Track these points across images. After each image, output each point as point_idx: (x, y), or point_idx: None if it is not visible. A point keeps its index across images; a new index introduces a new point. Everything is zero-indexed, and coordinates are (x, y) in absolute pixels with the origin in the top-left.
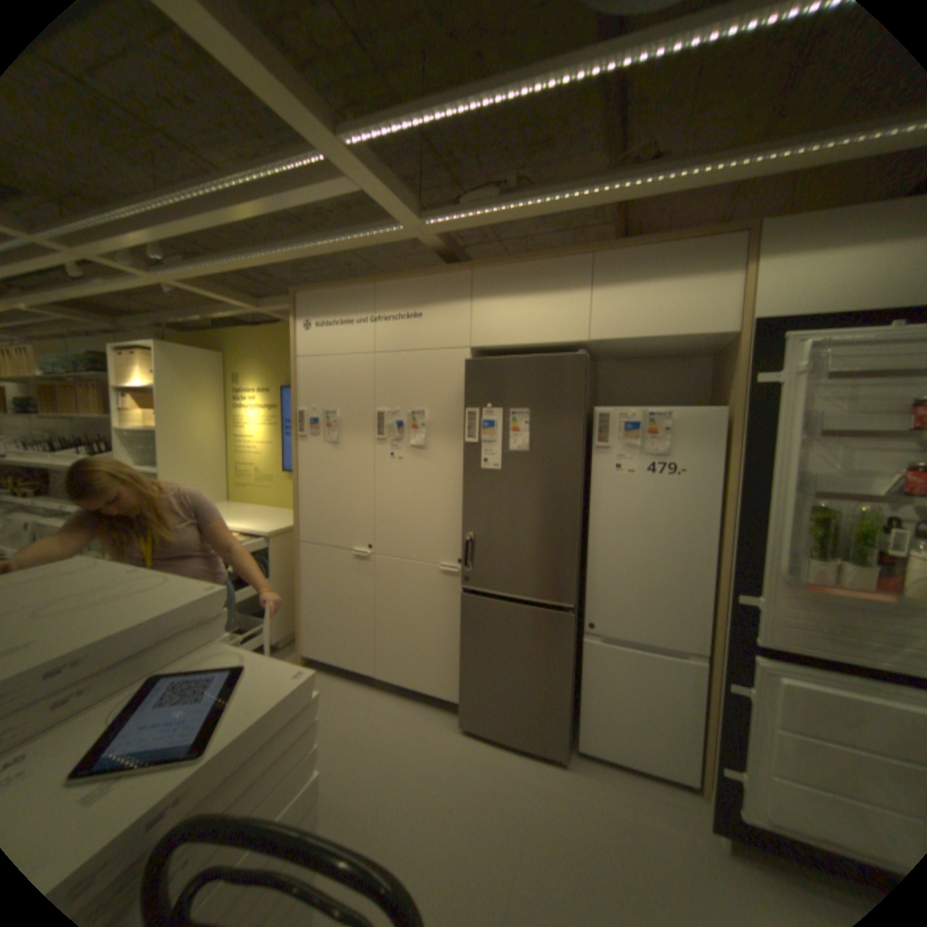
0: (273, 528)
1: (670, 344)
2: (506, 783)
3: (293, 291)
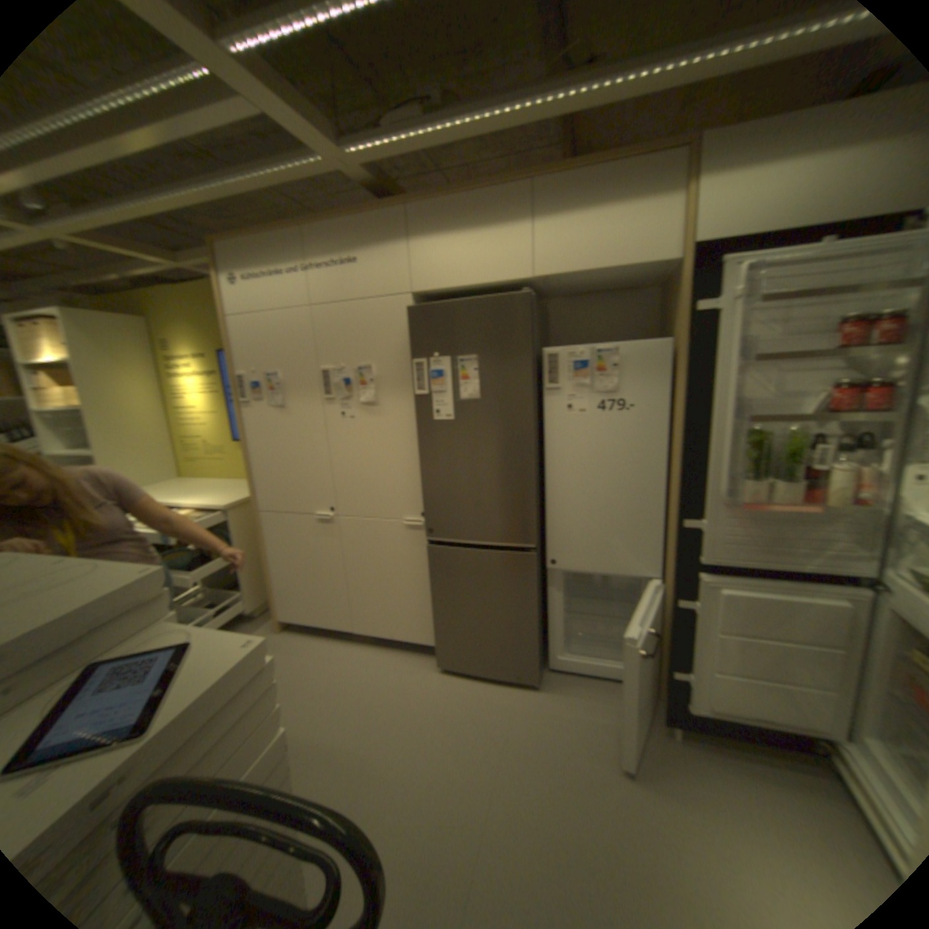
0: (233, 500)
1: (617, 276)
2: (485, 709)
3: (214, 241)
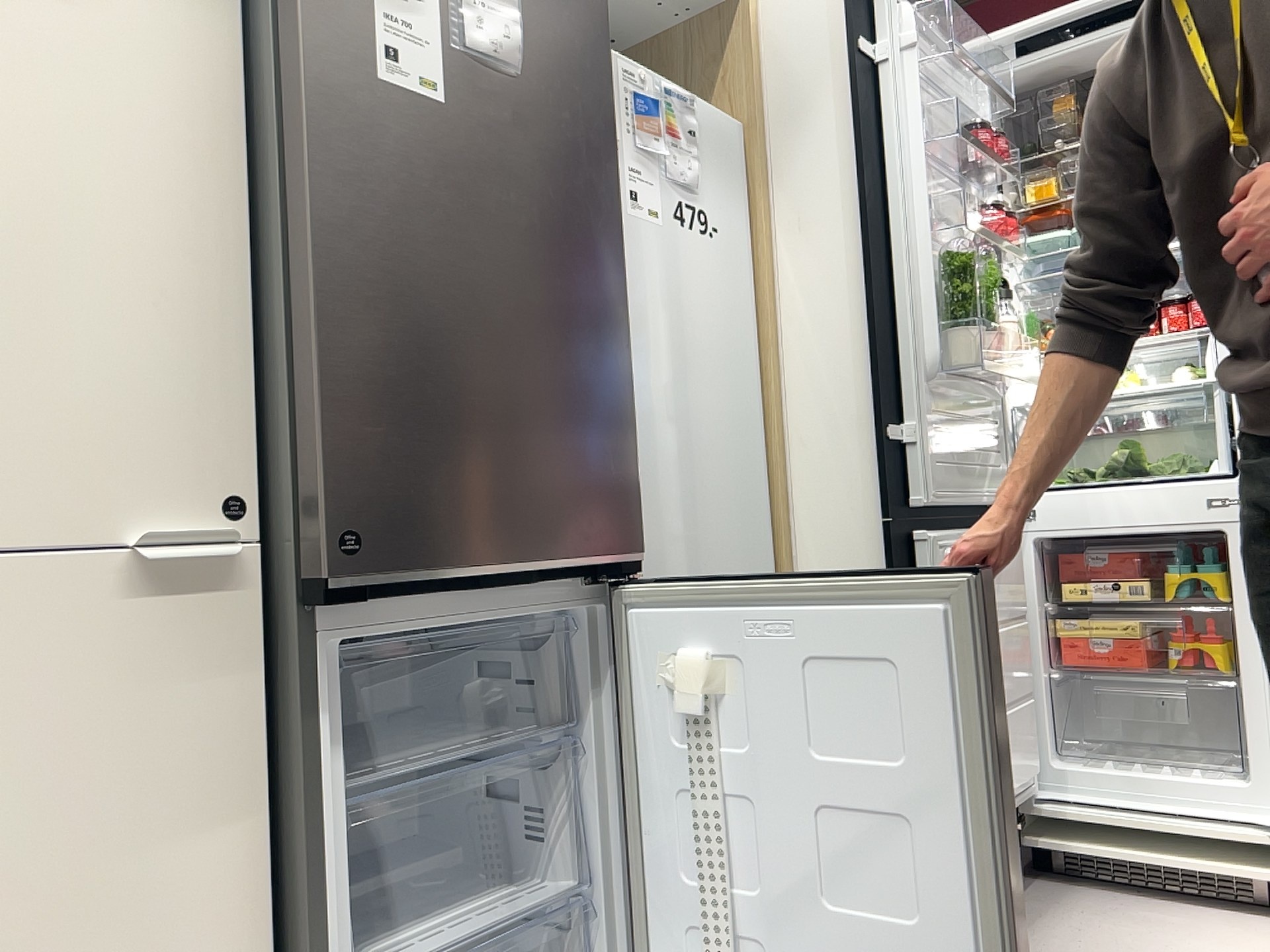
0: None
1: None
2: None
3: None
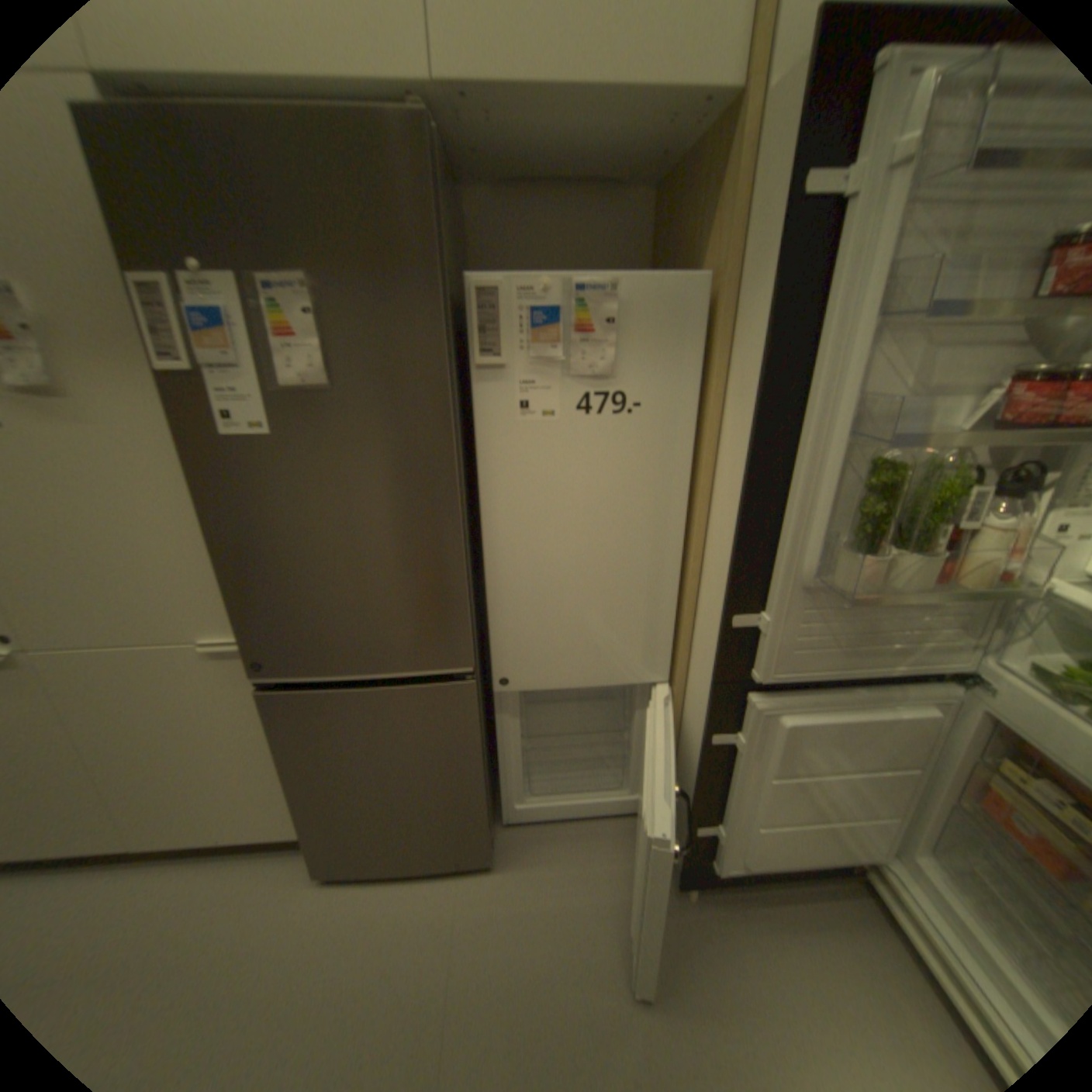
0: None
1: (601, 125)
2: (402, 942)
3: None
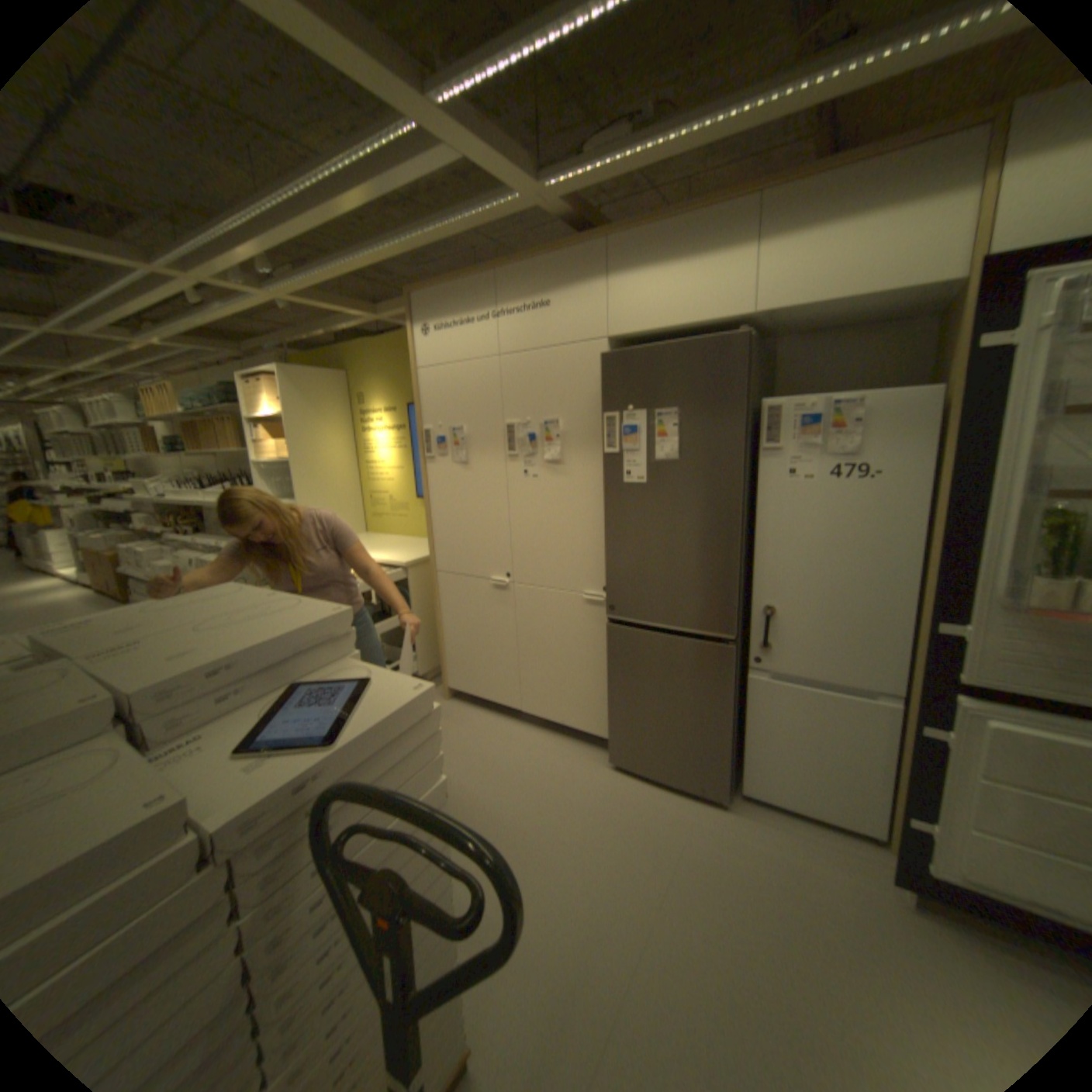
0: (411, 559)
1: (870, 305)
2: (659, 819)
3: (407, 292)
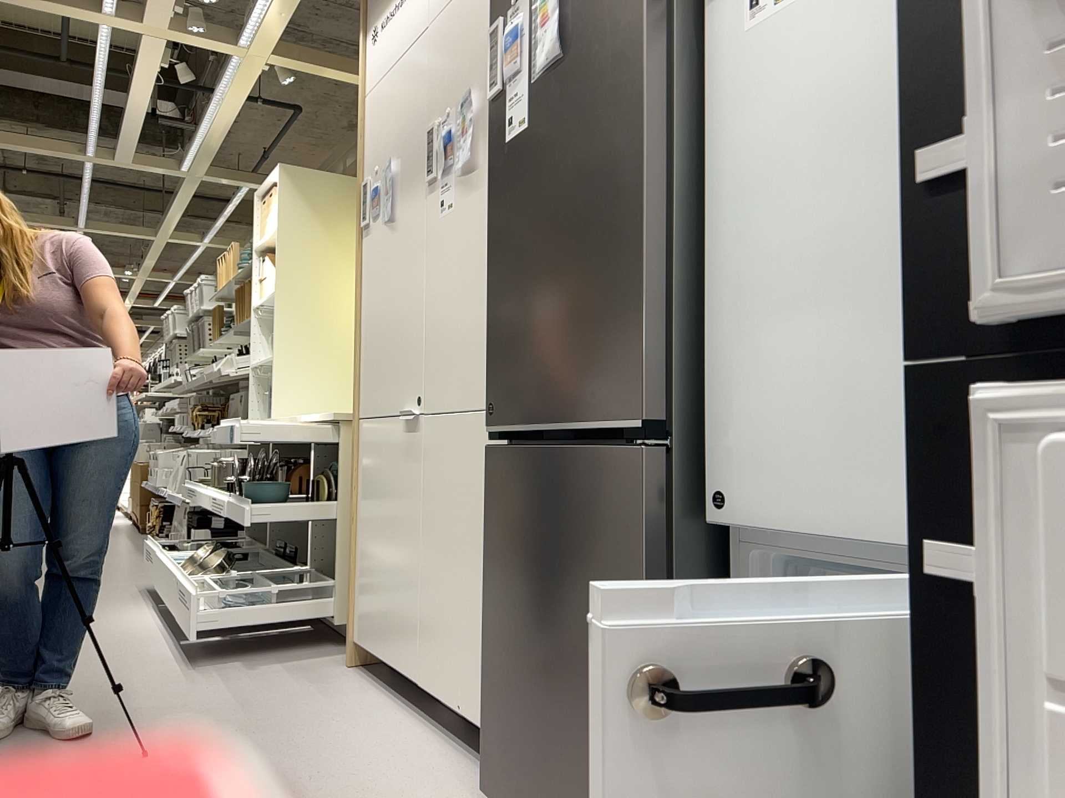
0: (352, 413)
1: None
2: None
3: None
